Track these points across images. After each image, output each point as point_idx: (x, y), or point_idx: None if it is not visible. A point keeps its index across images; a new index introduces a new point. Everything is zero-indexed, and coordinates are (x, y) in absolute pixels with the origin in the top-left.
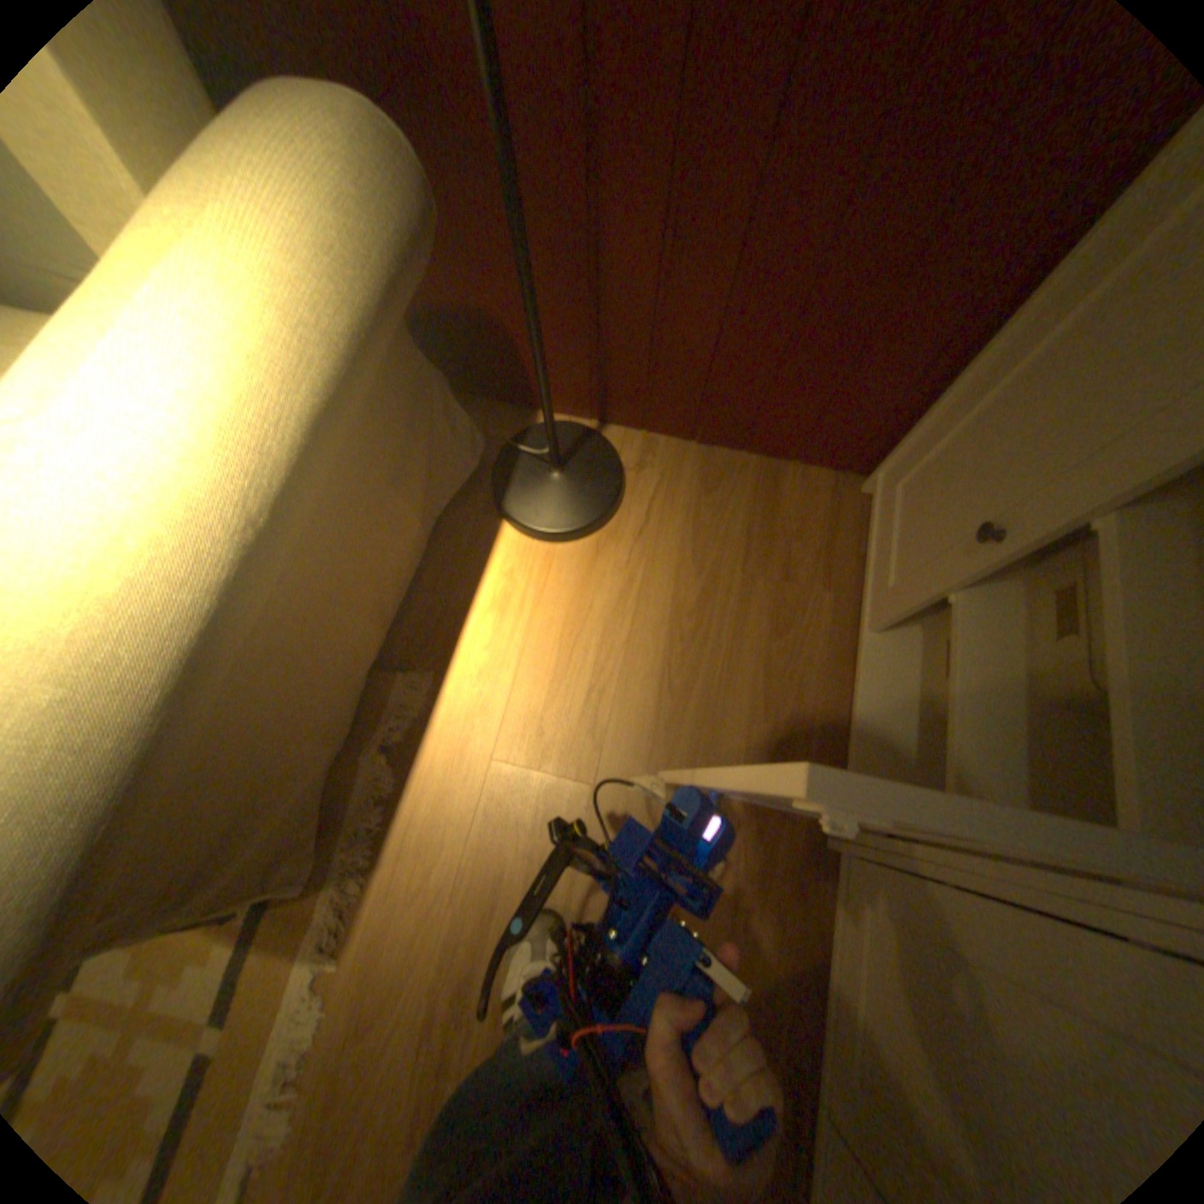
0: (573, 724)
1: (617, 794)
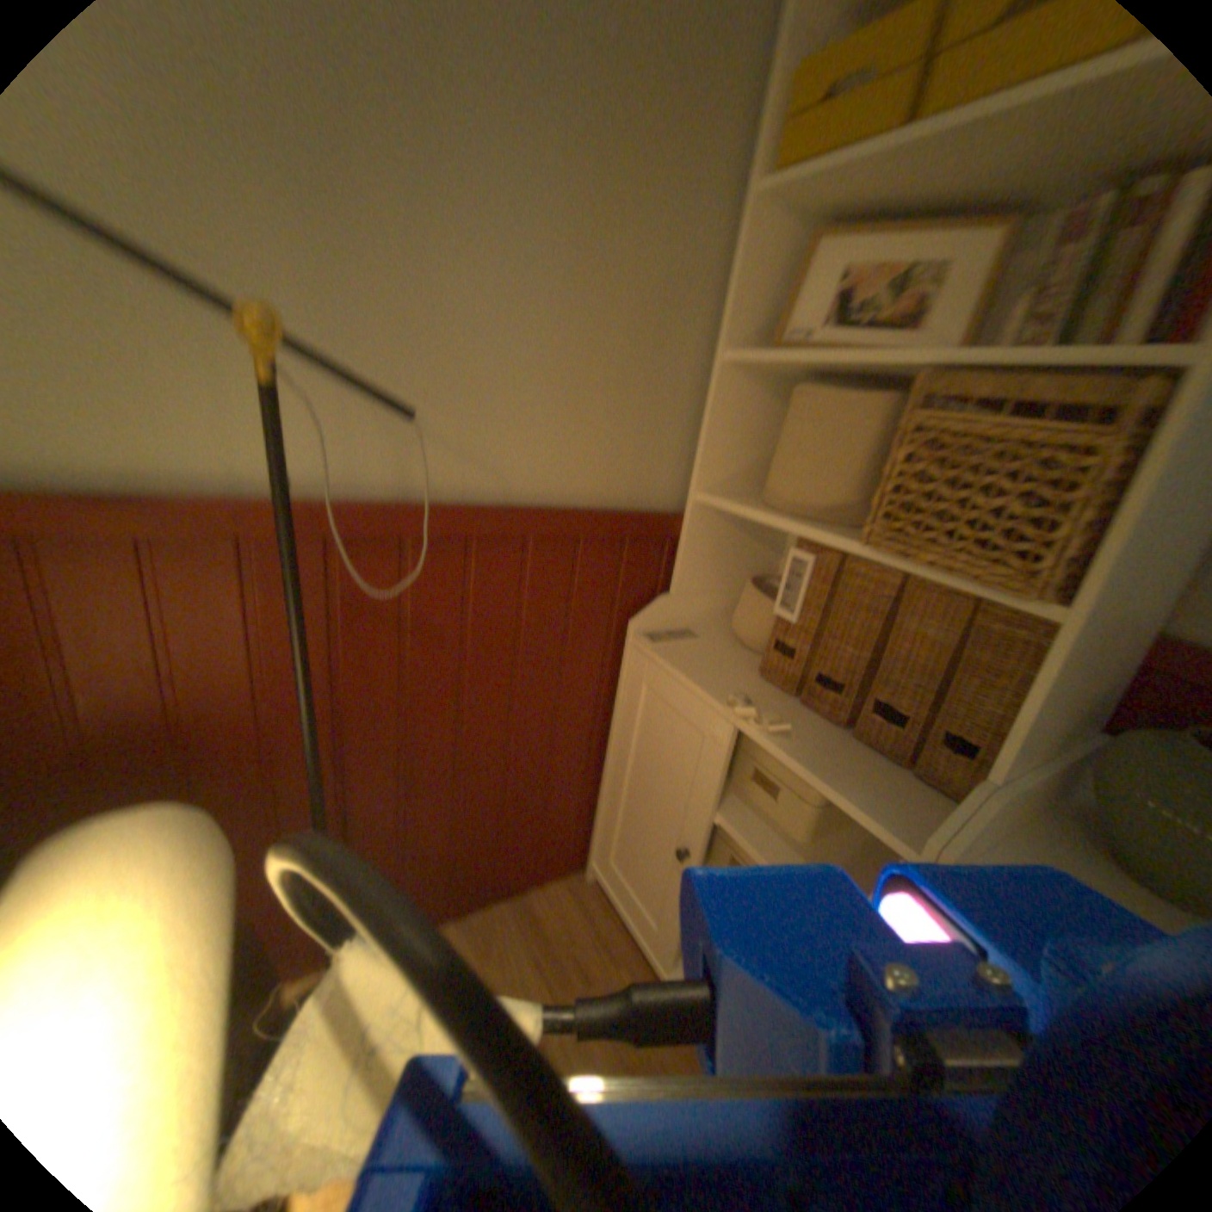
0: None
1: None
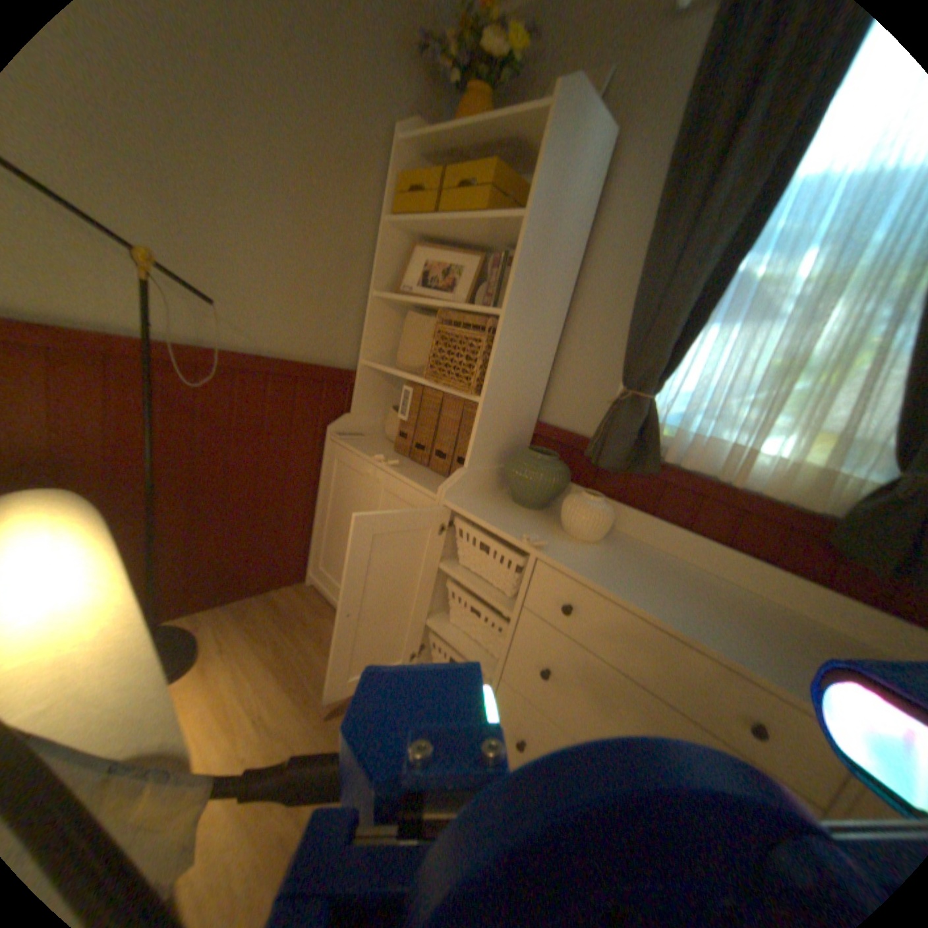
0: (256, 742)
1: (306, 746)
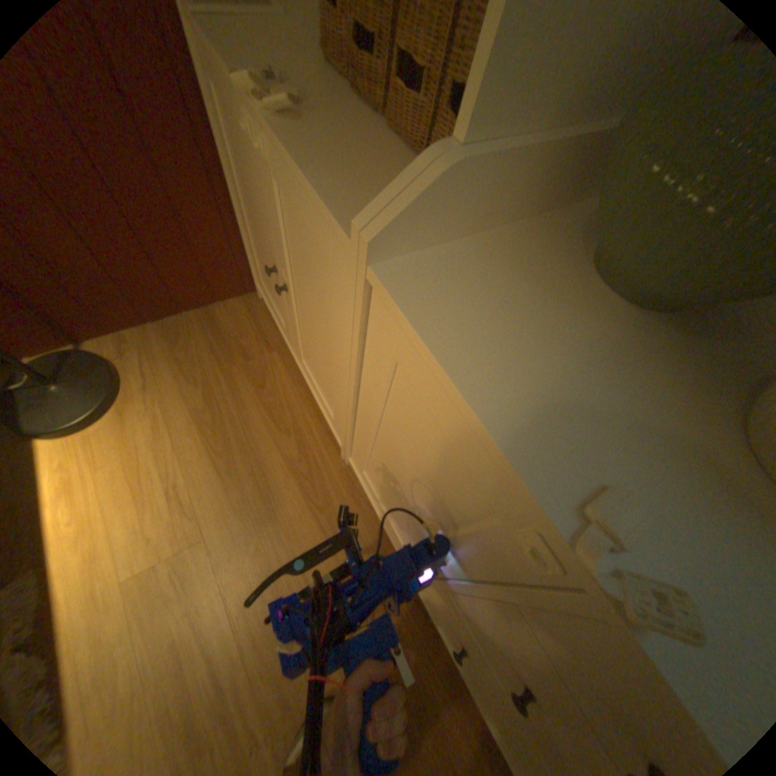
0: (166, 518)
1: (220, 531)
